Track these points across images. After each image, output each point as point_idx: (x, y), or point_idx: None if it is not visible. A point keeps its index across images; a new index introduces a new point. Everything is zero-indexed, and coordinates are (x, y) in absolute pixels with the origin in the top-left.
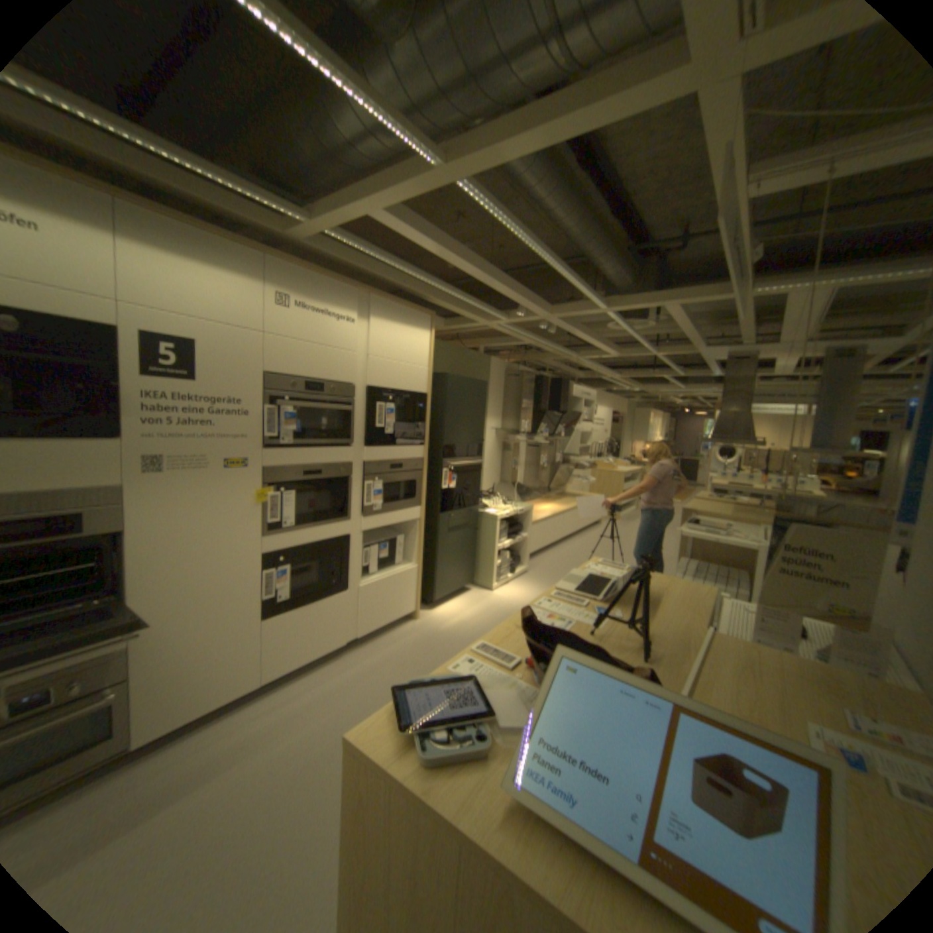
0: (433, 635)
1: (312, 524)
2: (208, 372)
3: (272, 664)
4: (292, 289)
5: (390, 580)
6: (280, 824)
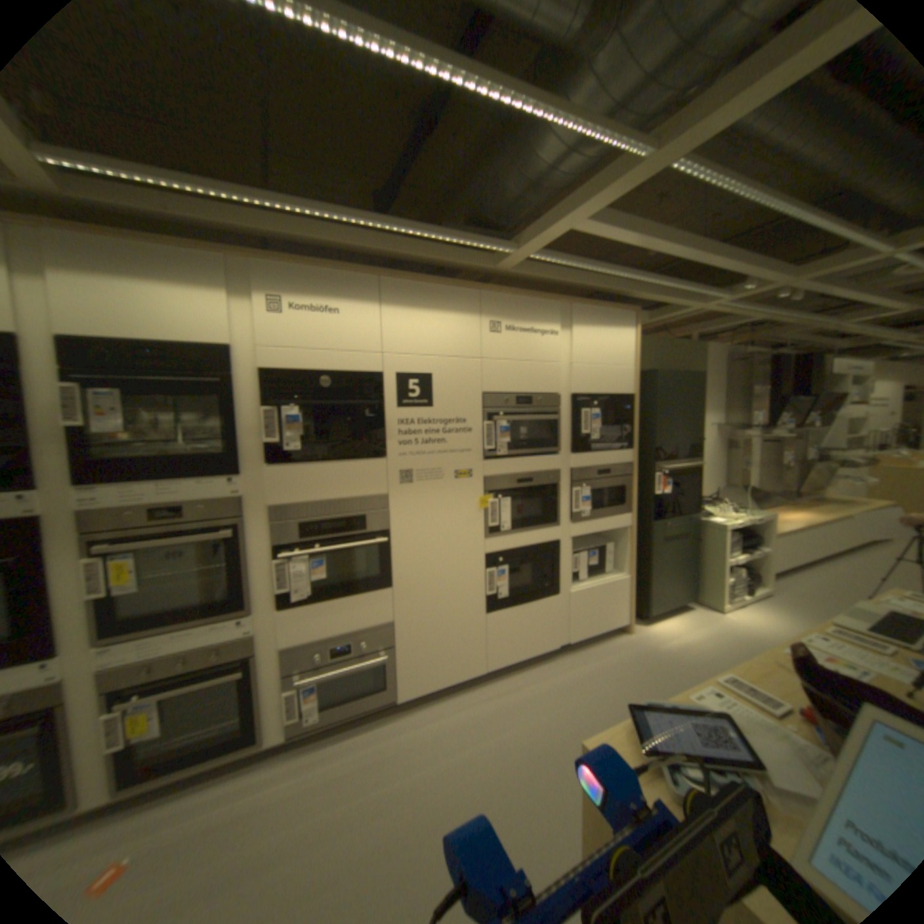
0: (653, 655)
1: (526, 528)
2: (441, 398)
3: (496, 655)
4: (503, 315)
5: (602, 588)
6: (513, 807)
